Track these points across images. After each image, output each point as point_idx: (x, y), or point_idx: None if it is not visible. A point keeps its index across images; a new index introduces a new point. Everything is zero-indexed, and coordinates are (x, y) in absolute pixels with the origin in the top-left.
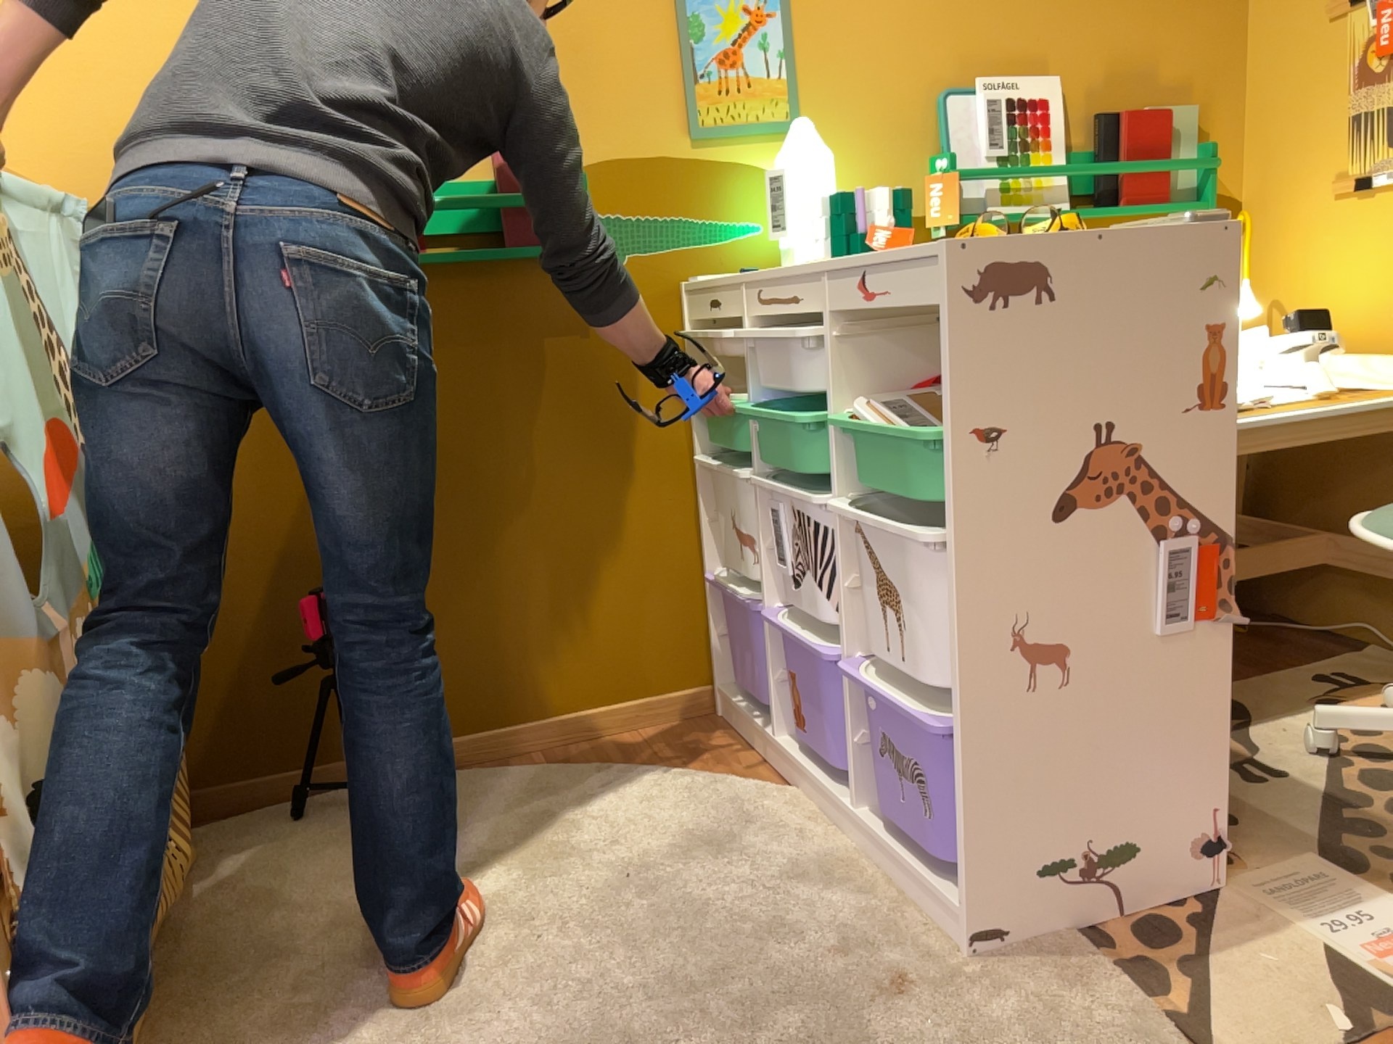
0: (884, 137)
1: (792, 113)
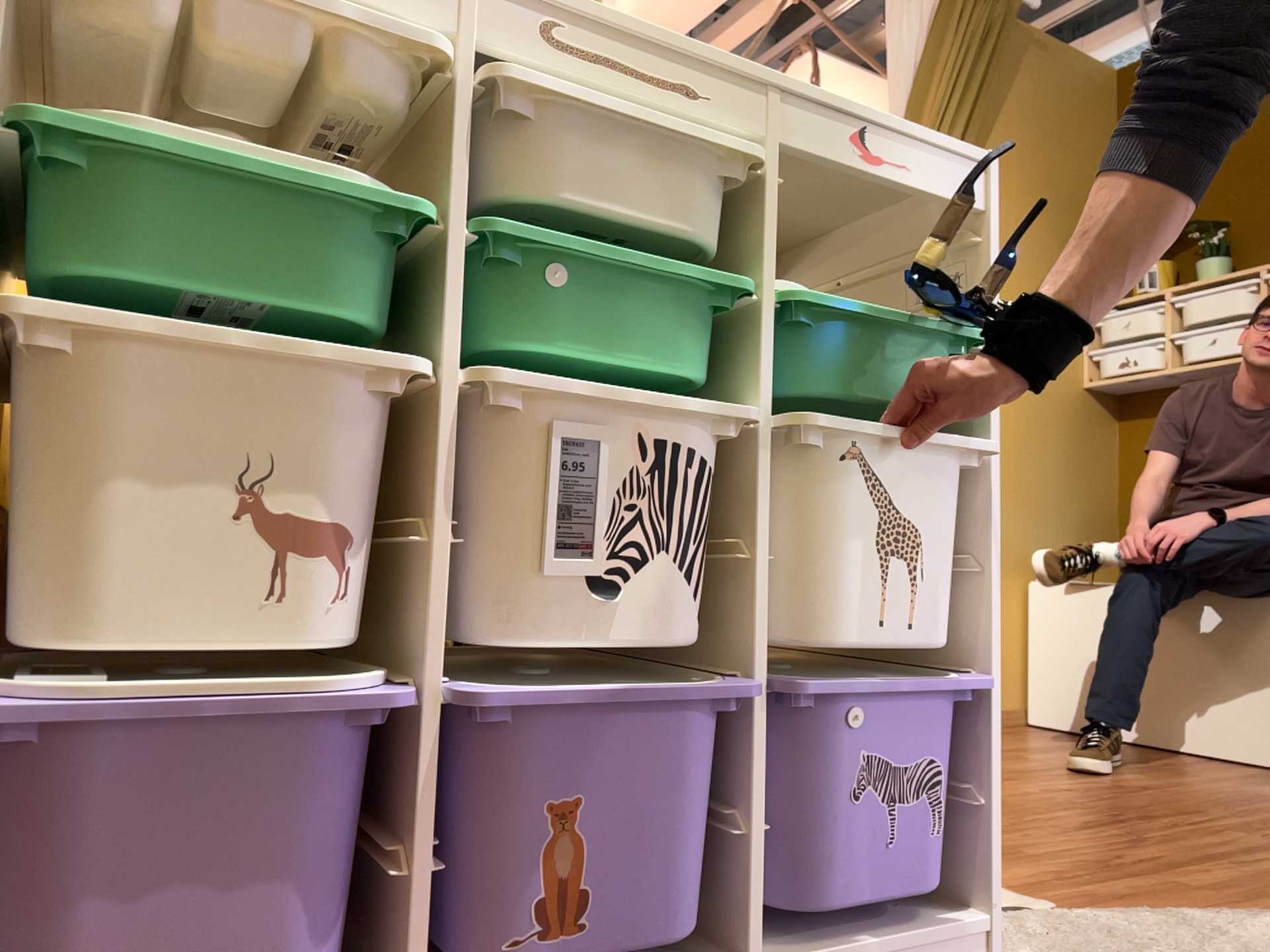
0: None
1: None
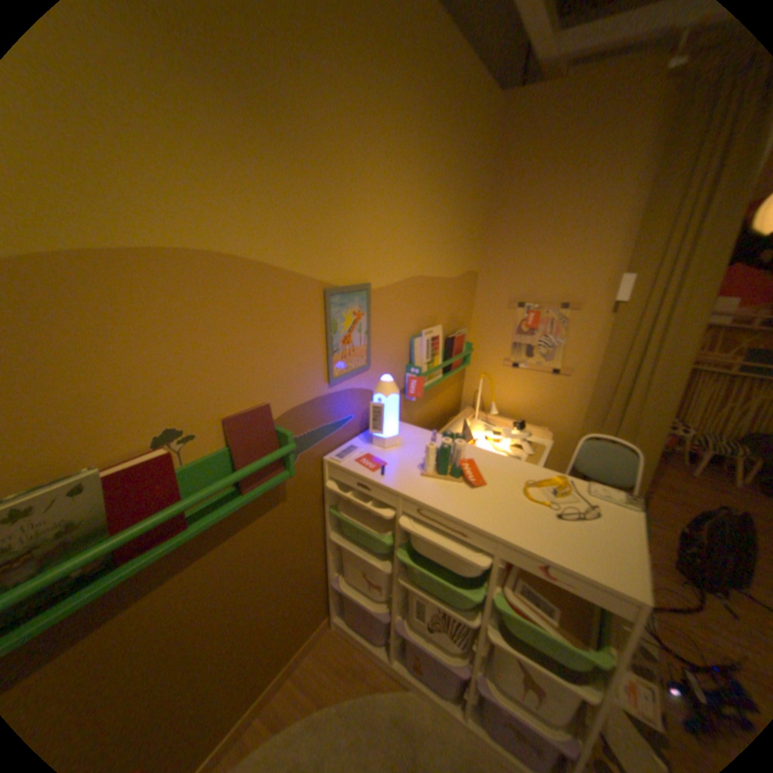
0: (395, 360)
1: (369, 360)
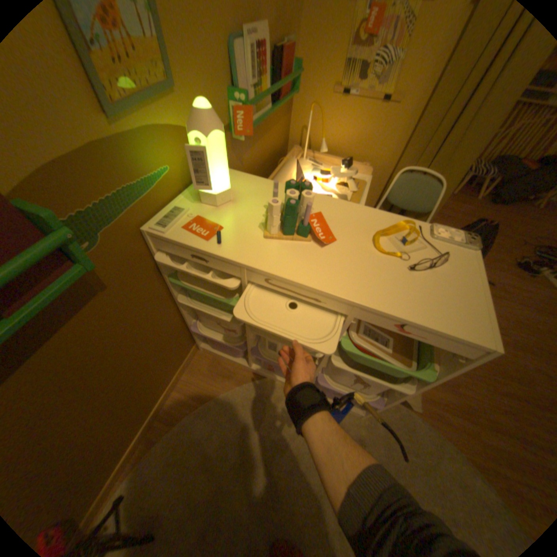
0: (210, 77)
1: (168, 70)
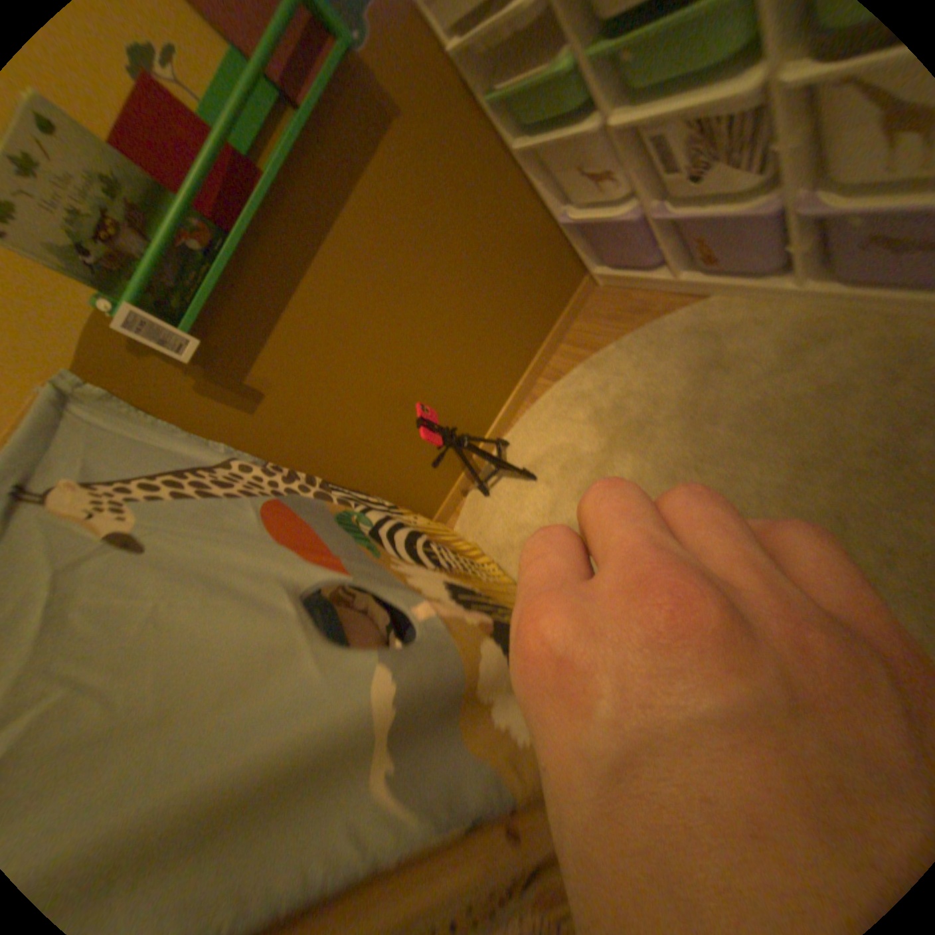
0: None
1: None
